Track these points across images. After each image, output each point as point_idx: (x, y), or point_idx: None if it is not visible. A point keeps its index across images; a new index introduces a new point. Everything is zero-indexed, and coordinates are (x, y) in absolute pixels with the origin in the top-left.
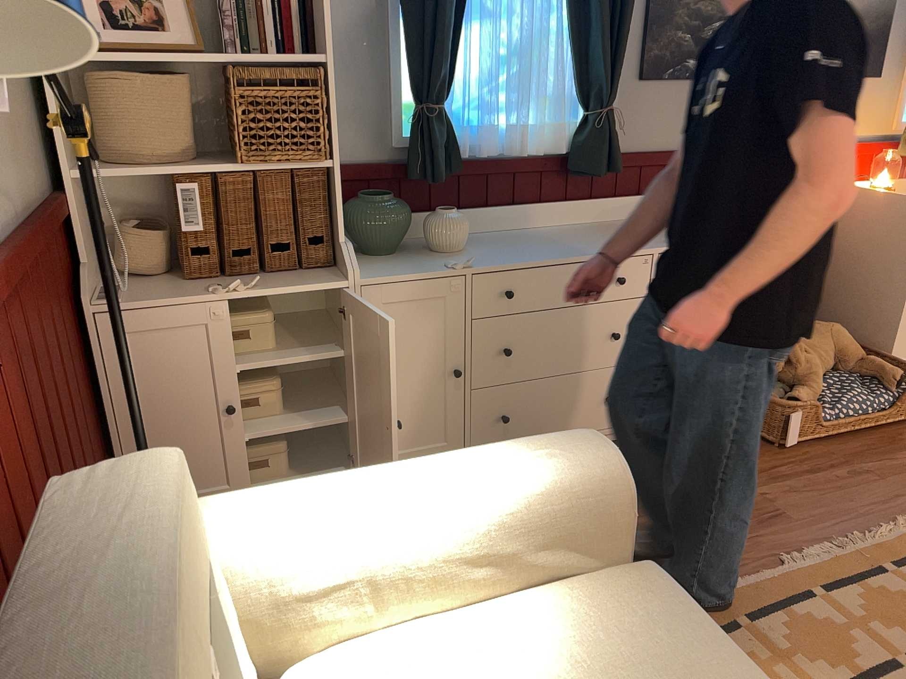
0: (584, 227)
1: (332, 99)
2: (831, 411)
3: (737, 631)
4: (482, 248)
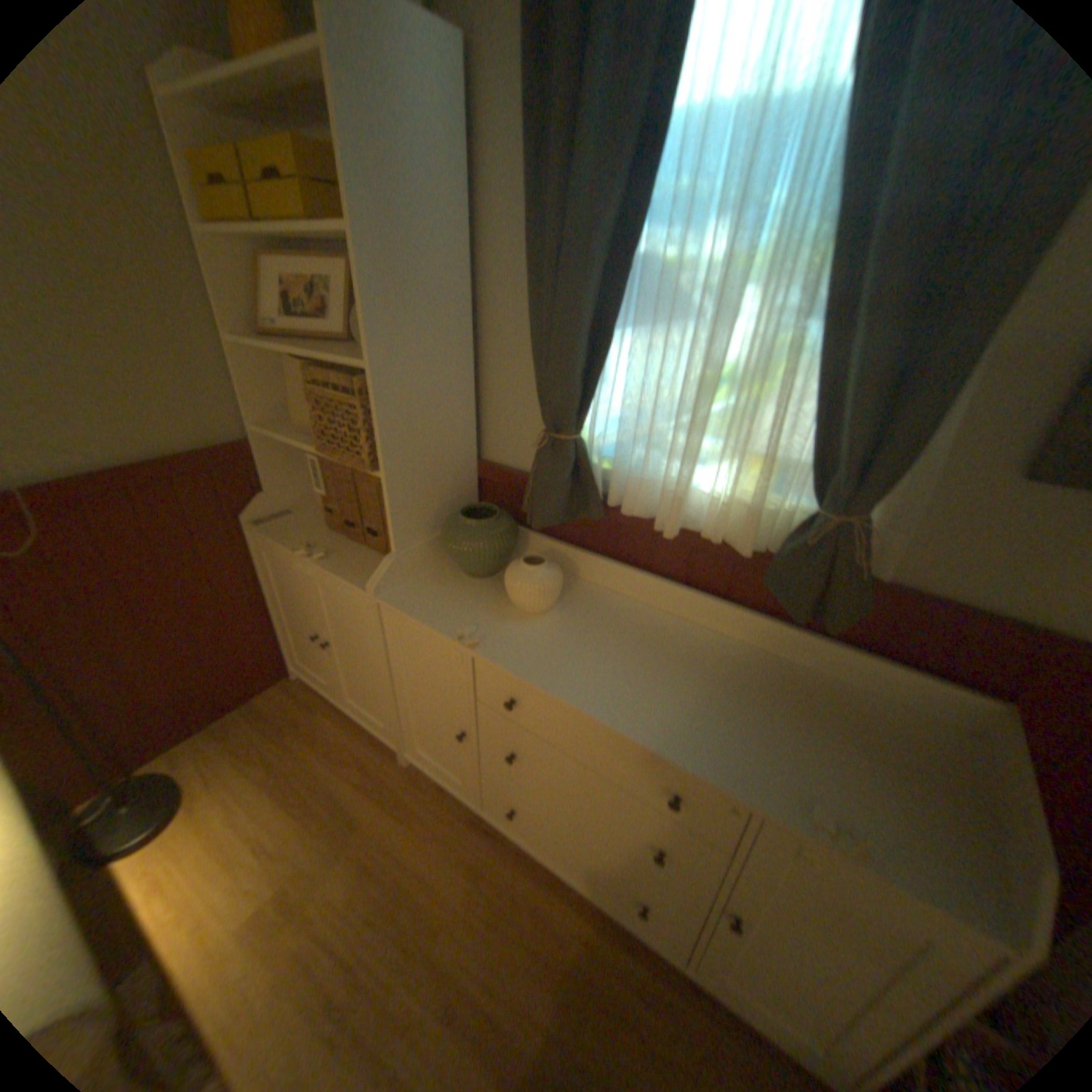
0: (776, 670)
1: (377, 409)
2: None
3: None
4: (562, 626)
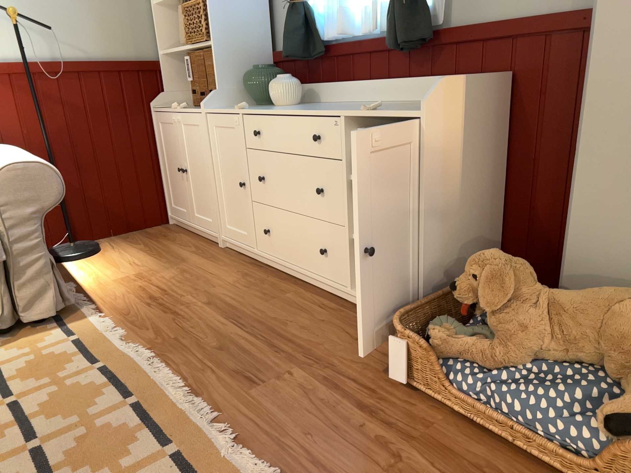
0: (401, 103)
1: (208, 5)
2: (481, 386)
3: (89, 363)
4: (293, 106)
